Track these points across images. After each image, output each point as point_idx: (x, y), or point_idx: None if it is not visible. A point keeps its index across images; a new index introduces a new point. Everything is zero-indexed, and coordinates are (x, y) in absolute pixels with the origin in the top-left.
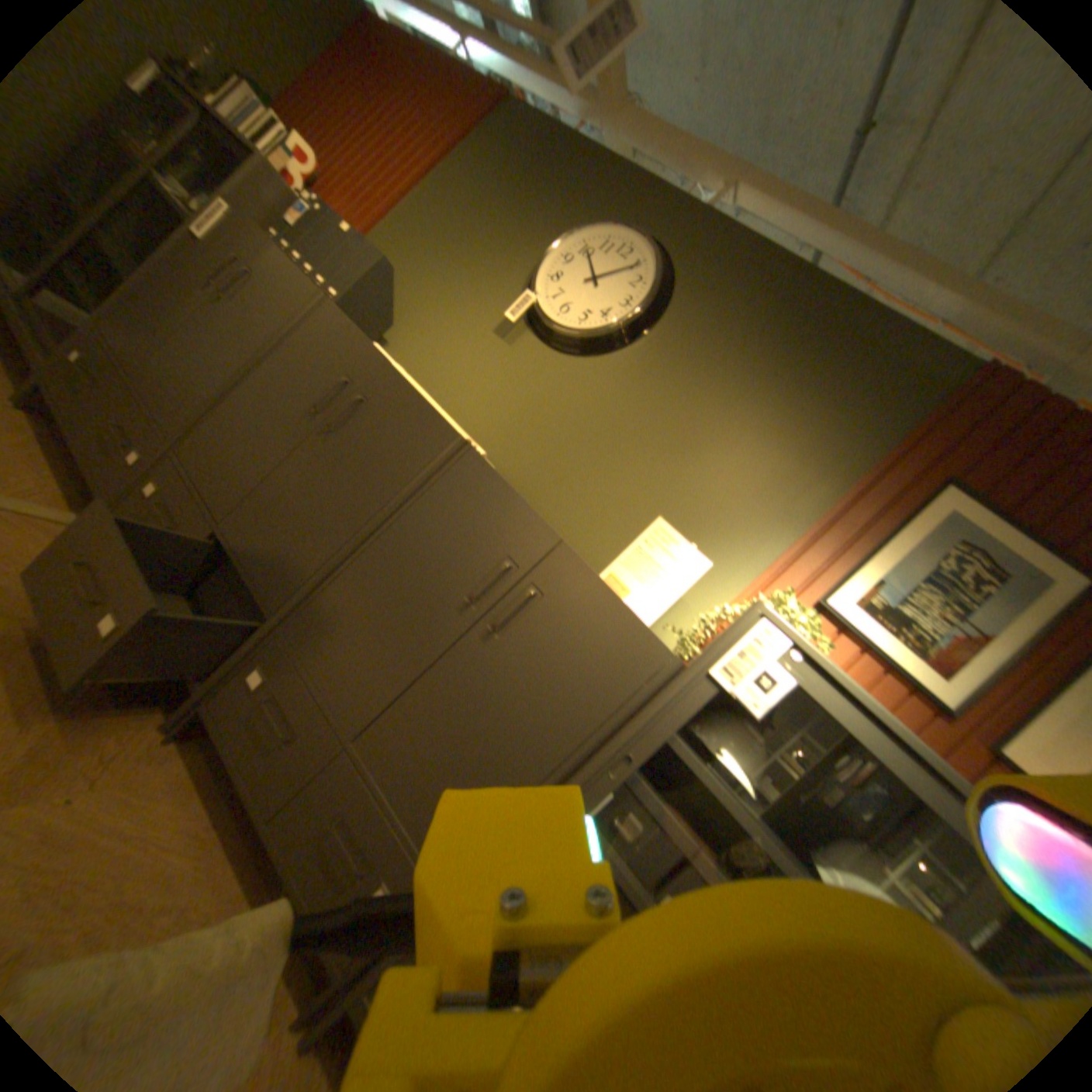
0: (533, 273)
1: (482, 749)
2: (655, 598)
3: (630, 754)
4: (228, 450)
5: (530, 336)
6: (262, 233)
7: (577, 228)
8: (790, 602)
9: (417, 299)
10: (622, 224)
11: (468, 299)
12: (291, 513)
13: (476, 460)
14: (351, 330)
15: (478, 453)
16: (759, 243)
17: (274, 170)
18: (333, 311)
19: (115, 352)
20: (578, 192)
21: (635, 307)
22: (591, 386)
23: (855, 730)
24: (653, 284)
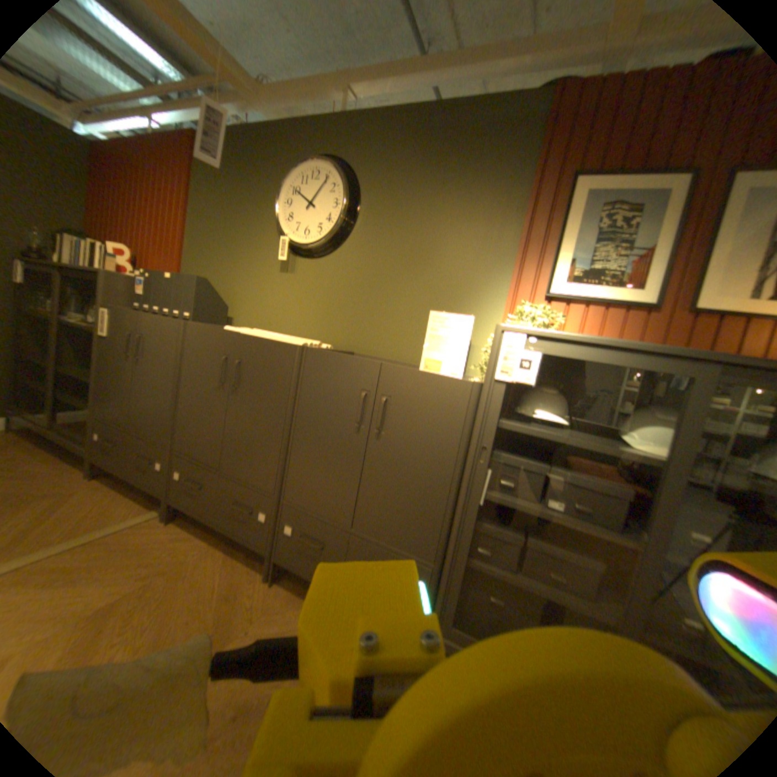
0: (278, 225)
1: (413, 489)
2: (457, 355)
3: (484, 444)
4: (198, 430)
5: (300, 259)
6: (133, 309)
7: (283, 182)
8: (526, 308)
9: (231, 283)
10: (304, 160)
11: (256, 263)
12: (248, 440)
13: (314, 352)
14: (210, 329)
15: (314, 346)
16: (385, 112)
17: (113, 270)
18: (195, 326)
19: (113, 420)
20: (269, 159)
21: (342, 203)
22: (350, 264)
23: (585, 356)
24: (343, 183)
